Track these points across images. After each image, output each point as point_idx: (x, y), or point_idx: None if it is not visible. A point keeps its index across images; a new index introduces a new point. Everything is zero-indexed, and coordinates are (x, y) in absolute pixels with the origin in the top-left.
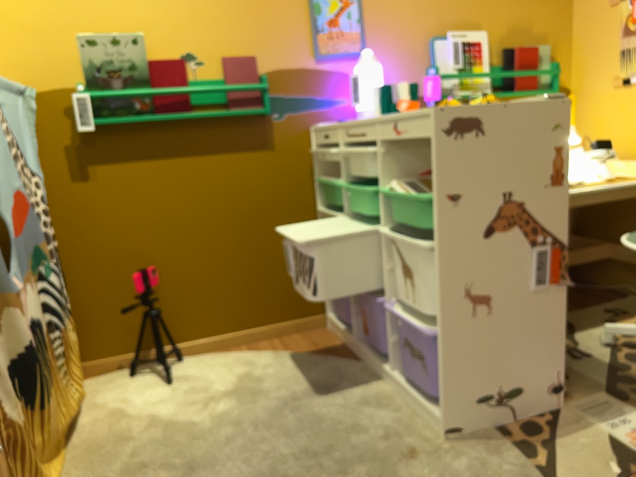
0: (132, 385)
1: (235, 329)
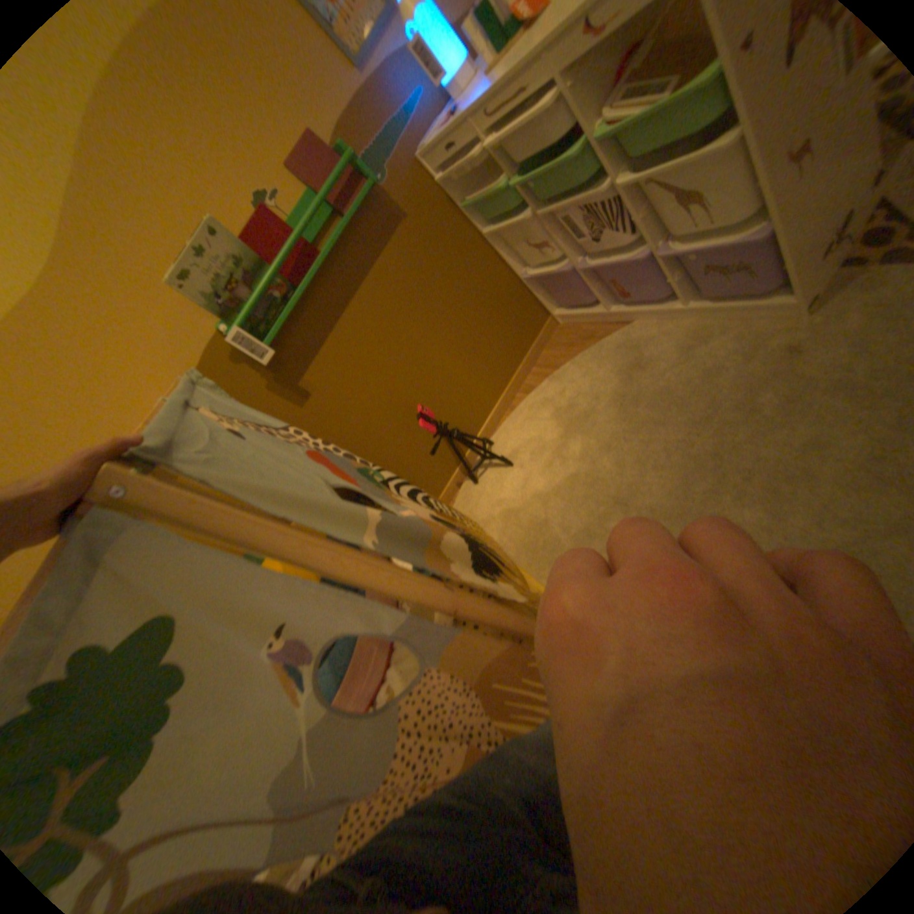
0: (488, 488)
1: (503, 390)
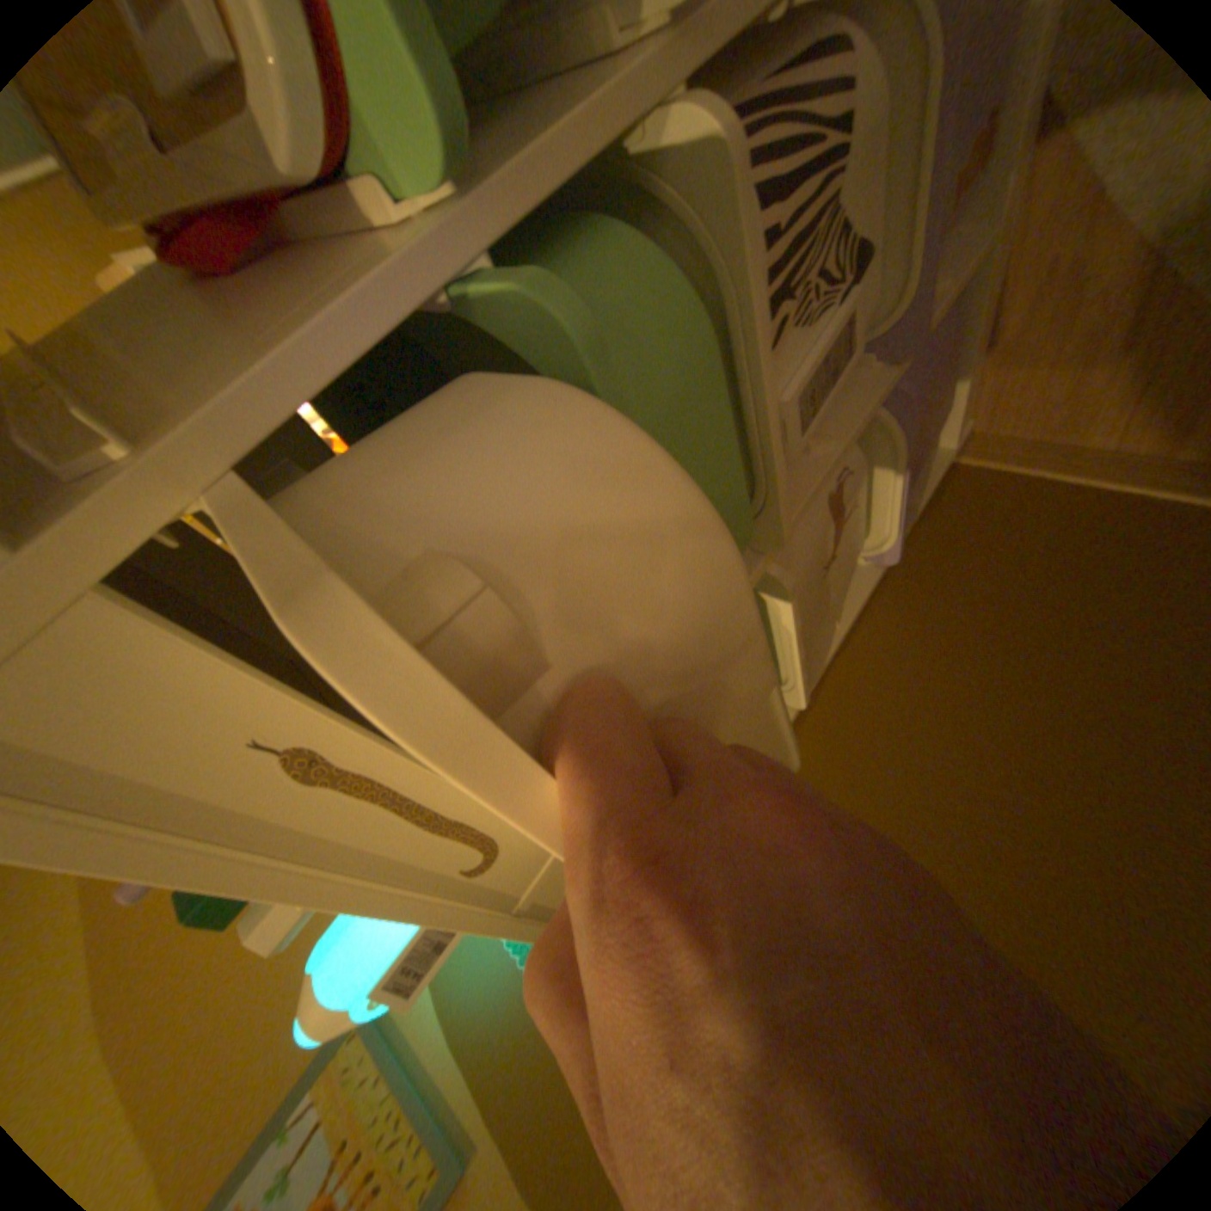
0: None
1: None
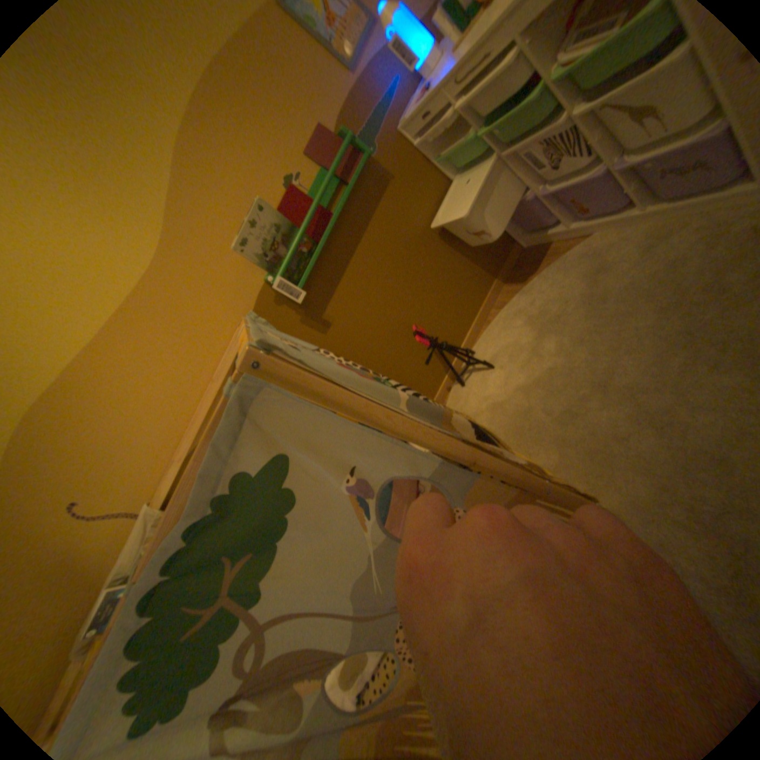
0: (475, 388)
1: (479, 308)
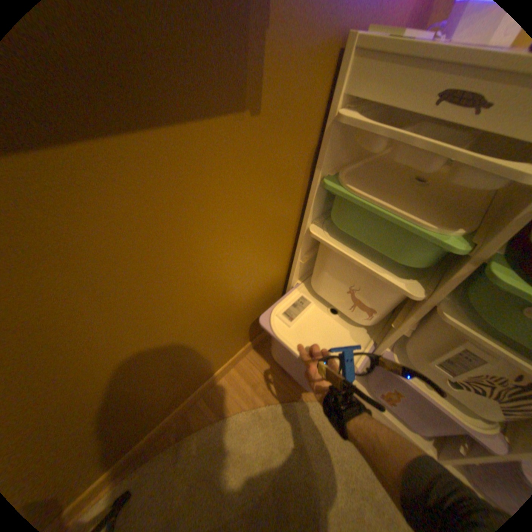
0: None
1: (188, 395)
